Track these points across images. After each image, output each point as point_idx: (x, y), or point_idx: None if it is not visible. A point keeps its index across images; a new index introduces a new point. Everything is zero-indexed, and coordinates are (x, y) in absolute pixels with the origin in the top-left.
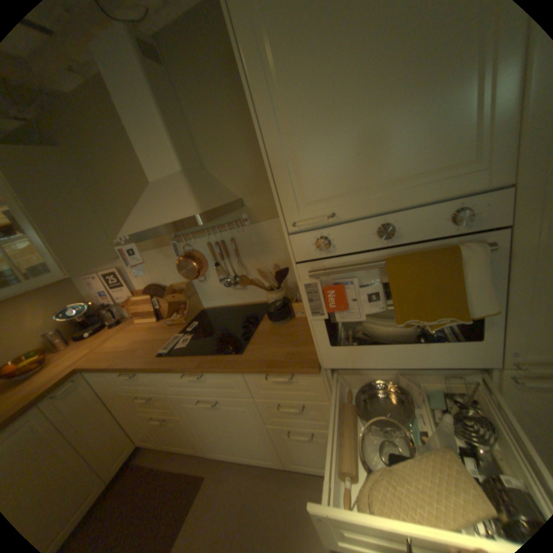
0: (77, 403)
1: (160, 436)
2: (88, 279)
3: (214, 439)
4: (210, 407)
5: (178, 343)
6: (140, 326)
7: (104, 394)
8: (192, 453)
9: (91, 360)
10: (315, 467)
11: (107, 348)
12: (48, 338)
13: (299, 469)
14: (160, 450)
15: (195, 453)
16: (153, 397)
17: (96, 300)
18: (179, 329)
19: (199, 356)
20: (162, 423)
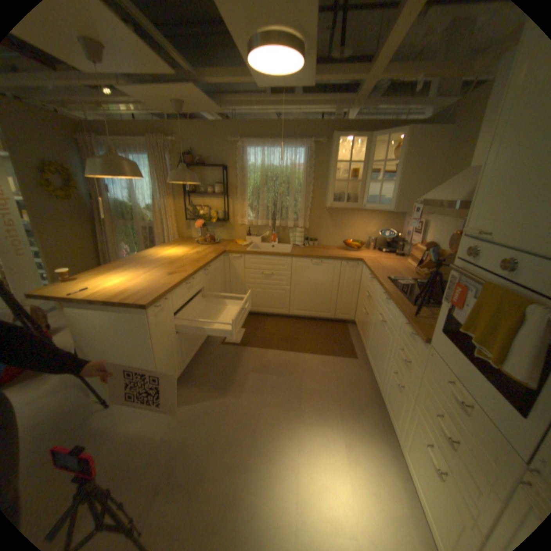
0: (352, 274)
1: (362, 322)
2: (409, 220)
3: (373, 345)
4: (382, 323)
5: (403, 281)
6: (406, 264)
7: (362, 281)
8: (364, 345)
9: (370, 260)
10: (393, 414)
11: (380, 261)
12: (369, 240)
13: (387, 406)
14: (358, 331)
15: (364, 346)
16: (371, 297)
17: (404, 235)
18: (416, 278)
19: (399, 291)
20: (365, 314)
